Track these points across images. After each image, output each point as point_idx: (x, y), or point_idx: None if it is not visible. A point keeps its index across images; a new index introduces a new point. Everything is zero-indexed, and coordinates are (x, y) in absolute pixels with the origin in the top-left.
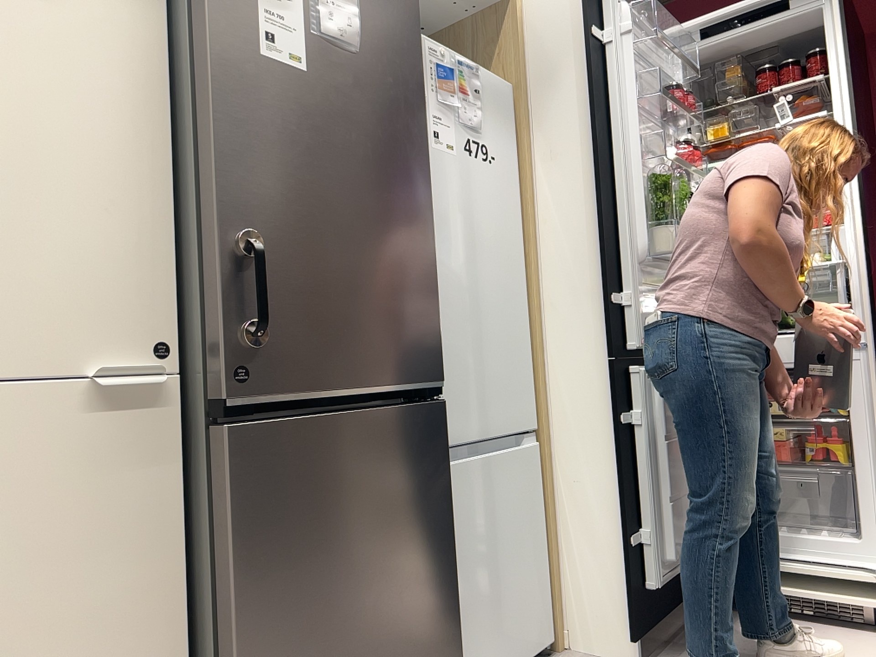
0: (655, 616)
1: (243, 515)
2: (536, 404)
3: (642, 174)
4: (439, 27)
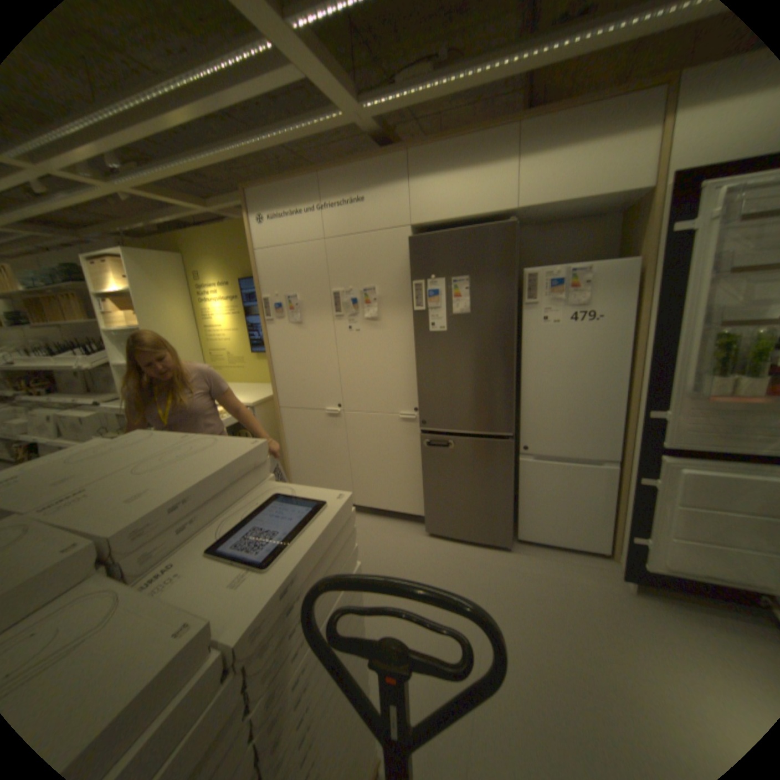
0: (657, 586)
1: (425, 455)
2: (625, 449)
3: (713, 333)
4: (633, 202)
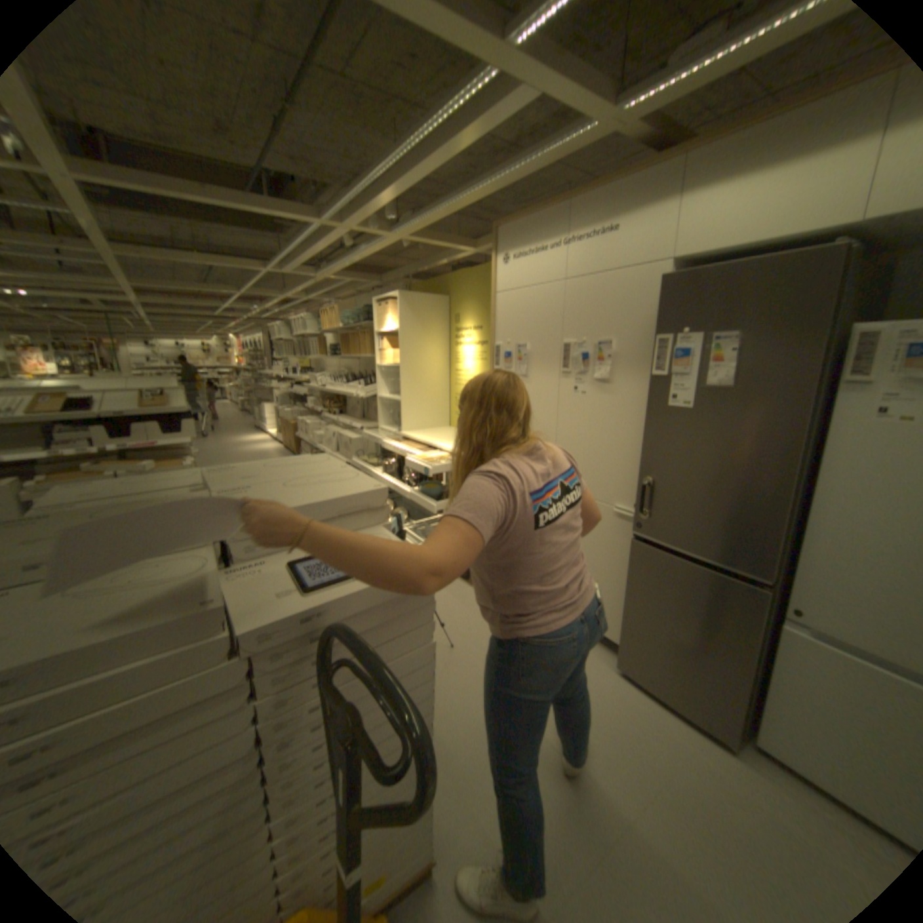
0: None
1: (633, 569)
2: None
3: None
4: None
